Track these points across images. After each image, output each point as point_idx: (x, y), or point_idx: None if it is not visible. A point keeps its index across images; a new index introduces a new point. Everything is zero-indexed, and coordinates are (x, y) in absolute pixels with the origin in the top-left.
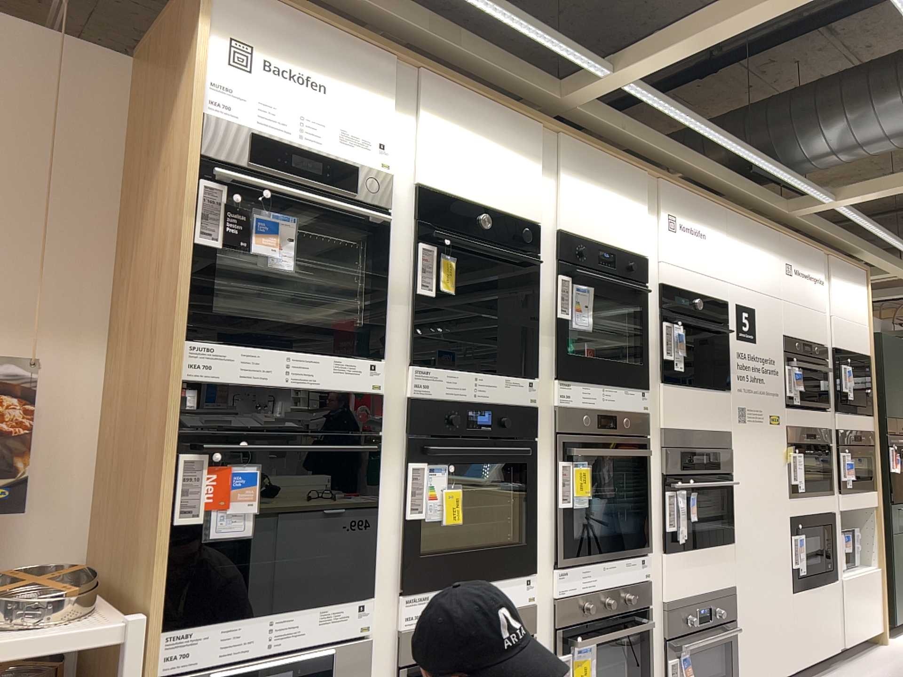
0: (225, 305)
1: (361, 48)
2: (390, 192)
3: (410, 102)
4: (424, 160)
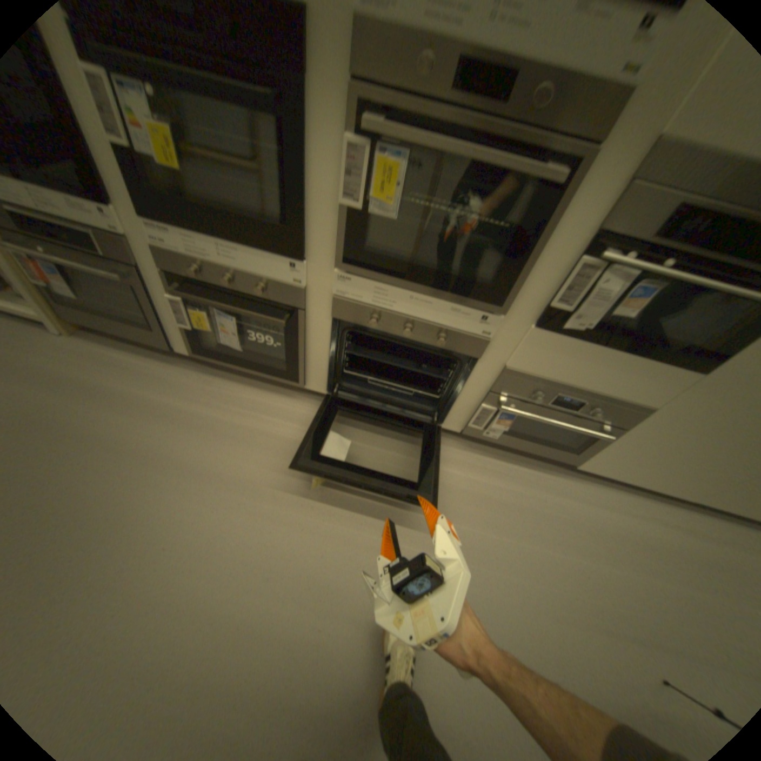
0: None
1: None
2: None
3: None
4: None
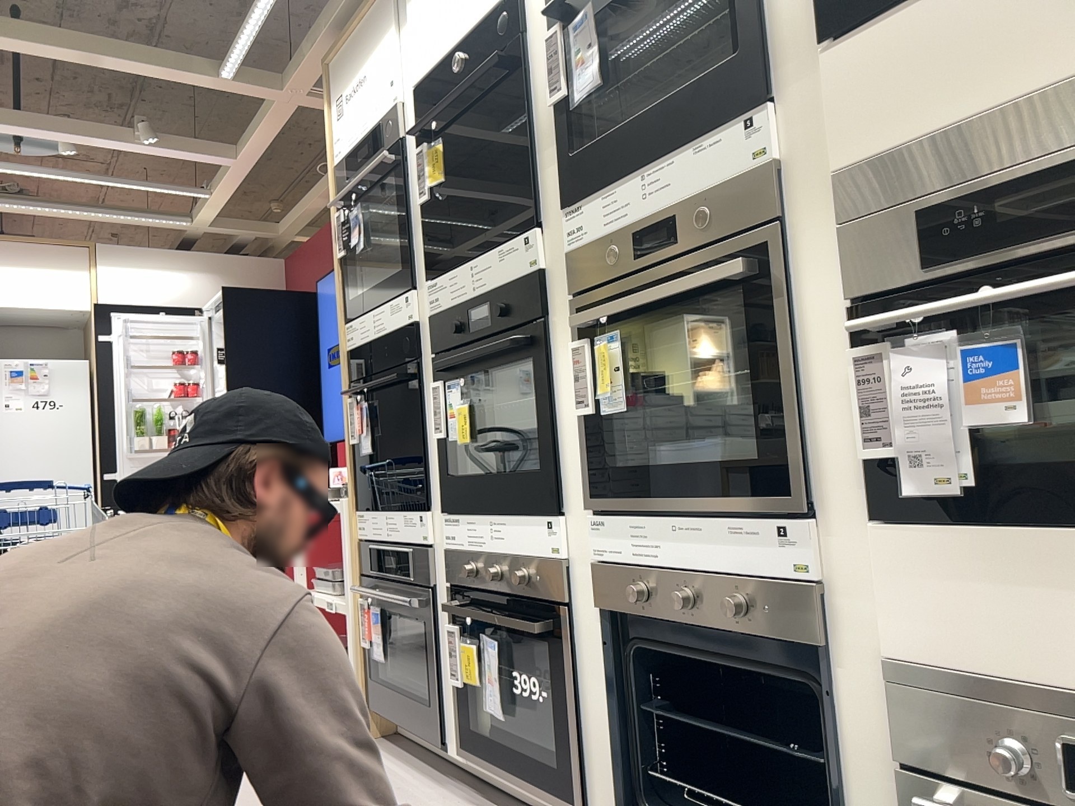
0: (350, 293)
1: (366, 7)
2: (395, 119)
3: (403, 1)
4: (410, 52)
